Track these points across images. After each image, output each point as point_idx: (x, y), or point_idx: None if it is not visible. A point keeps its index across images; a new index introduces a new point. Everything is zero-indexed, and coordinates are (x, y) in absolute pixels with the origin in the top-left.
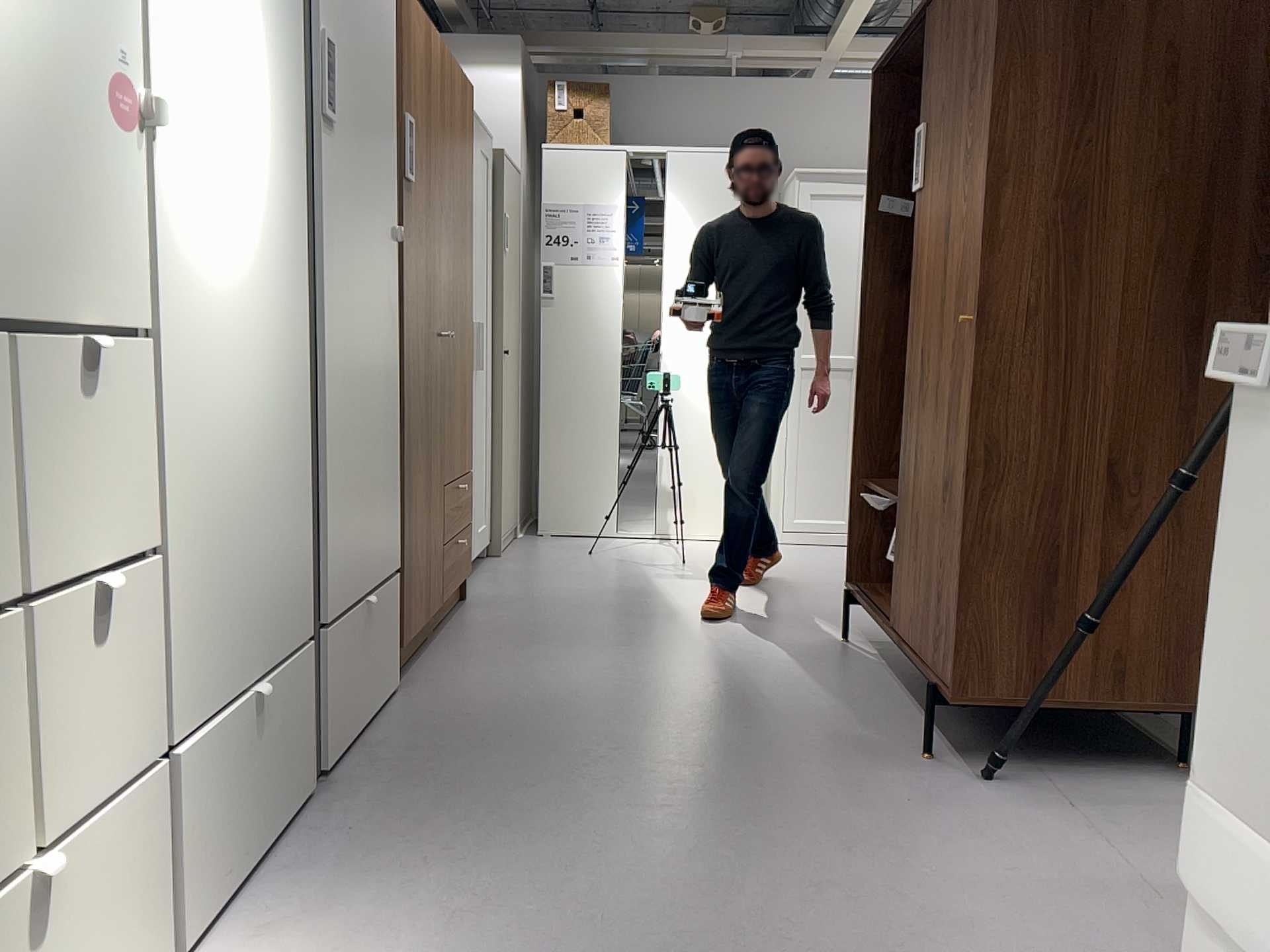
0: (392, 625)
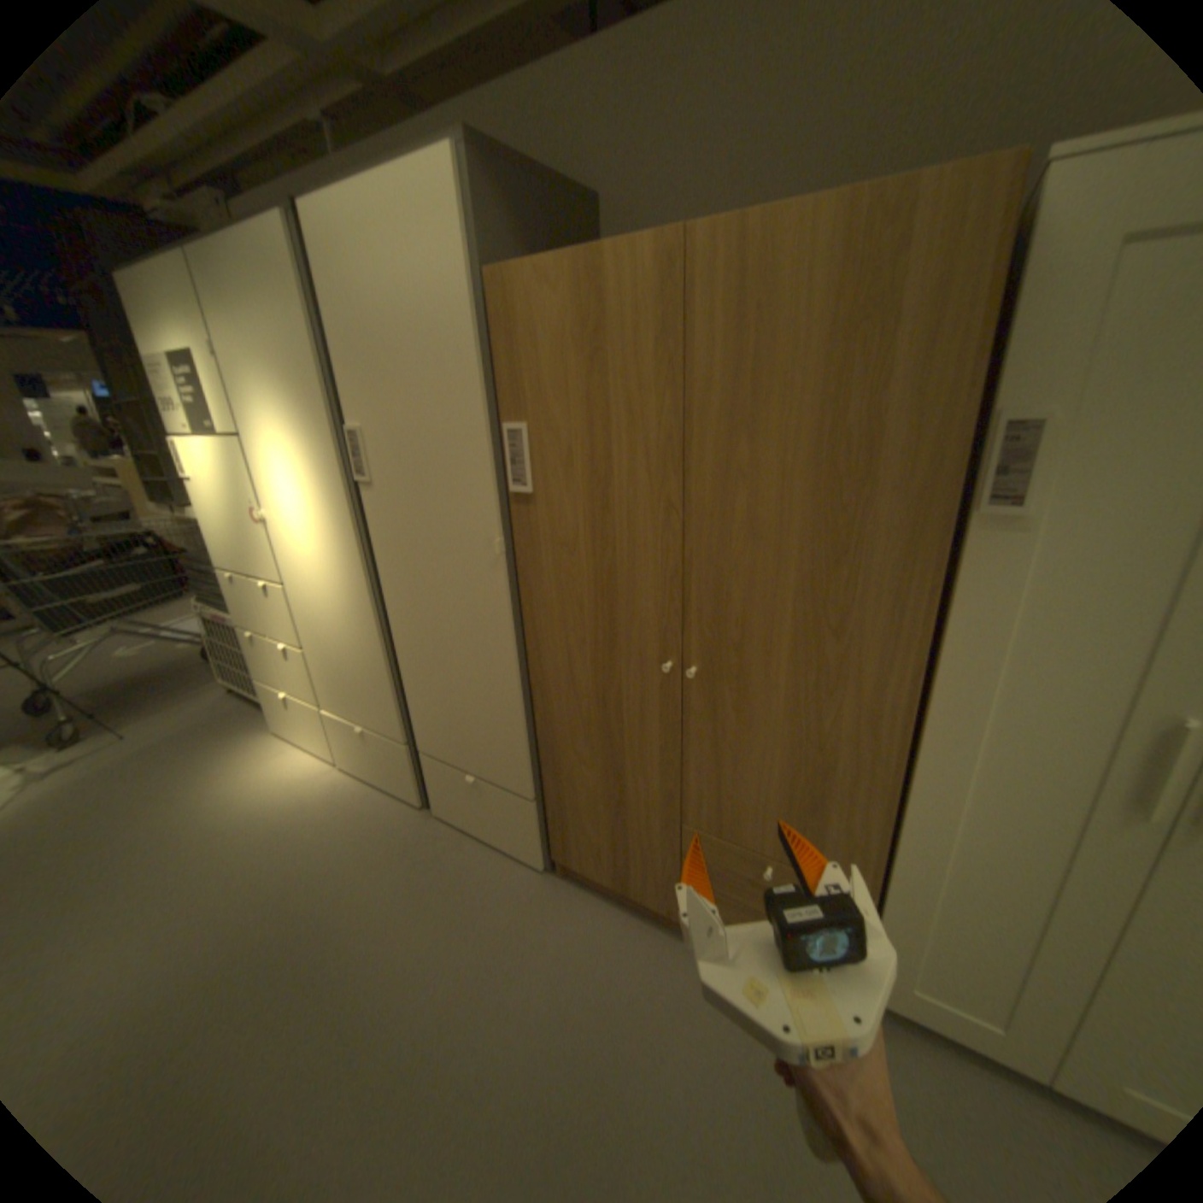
0: (523, 825)
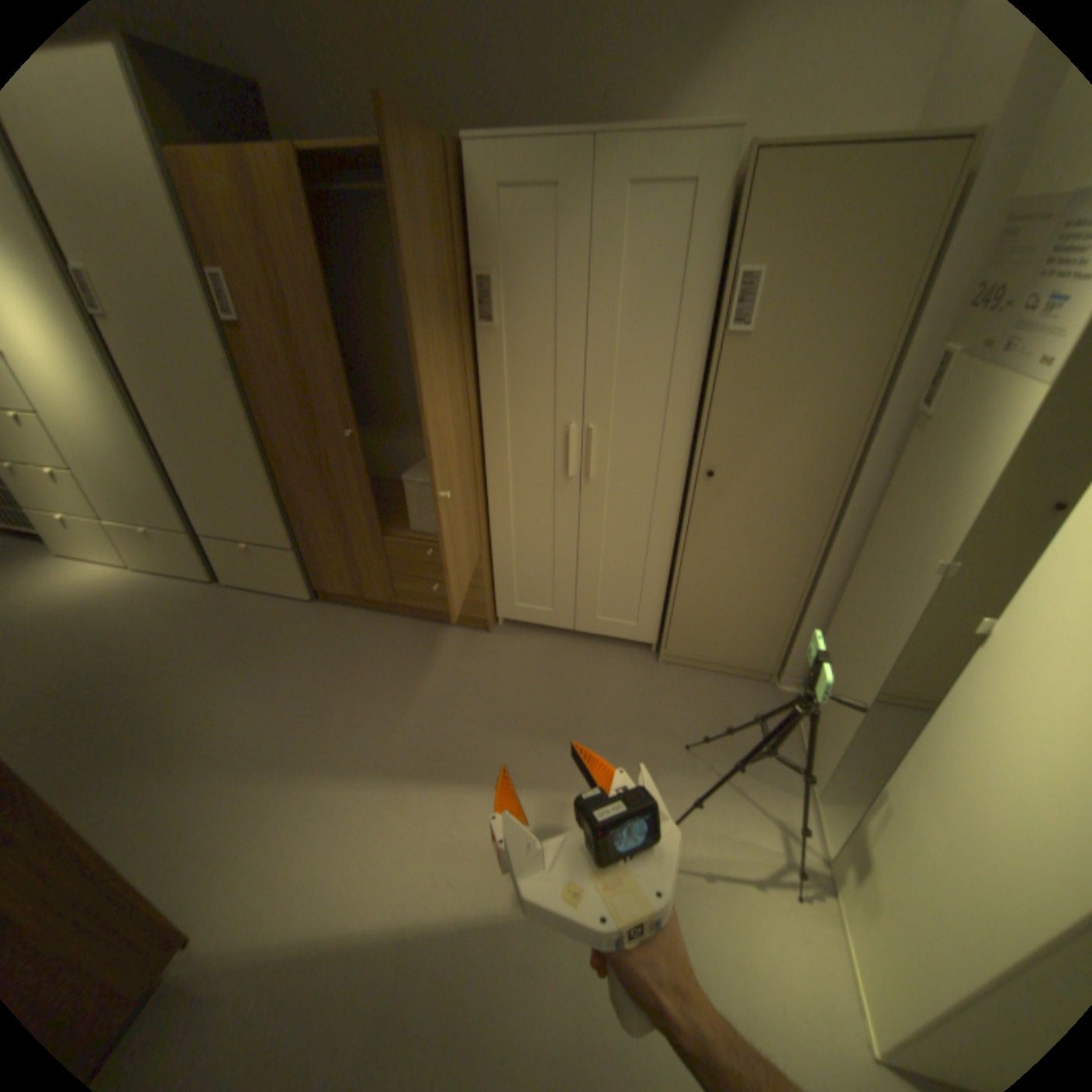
0: (289, 571)
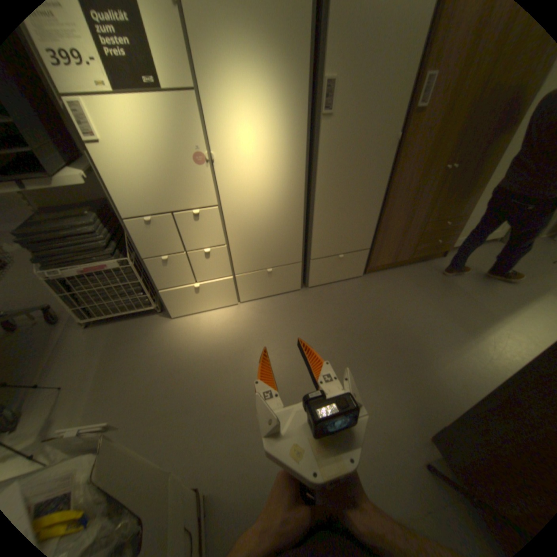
0: (360, 262)
